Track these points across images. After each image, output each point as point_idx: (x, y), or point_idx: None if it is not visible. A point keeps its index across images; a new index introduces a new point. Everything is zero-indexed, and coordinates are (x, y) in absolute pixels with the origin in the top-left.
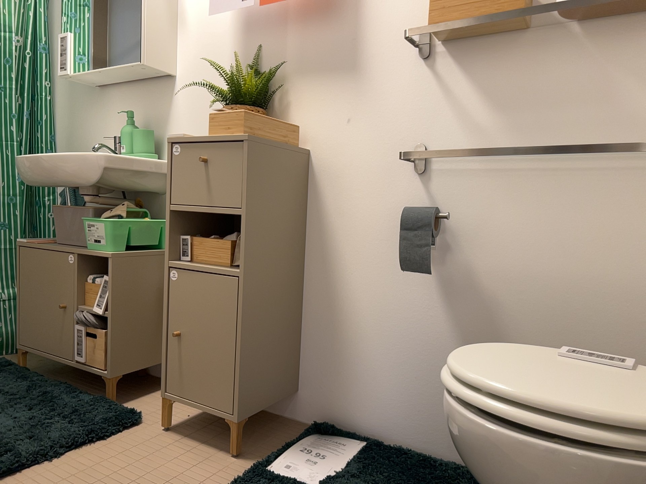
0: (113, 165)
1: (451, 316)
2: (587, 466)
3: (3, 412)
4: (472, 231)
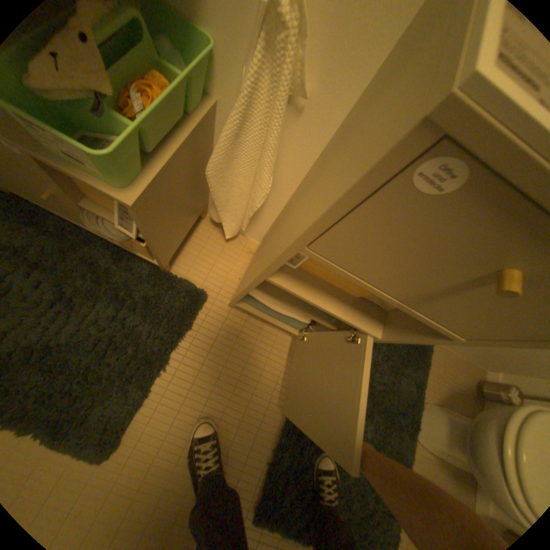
0: None
1: None
2: None
3: (72, 312)
4: None
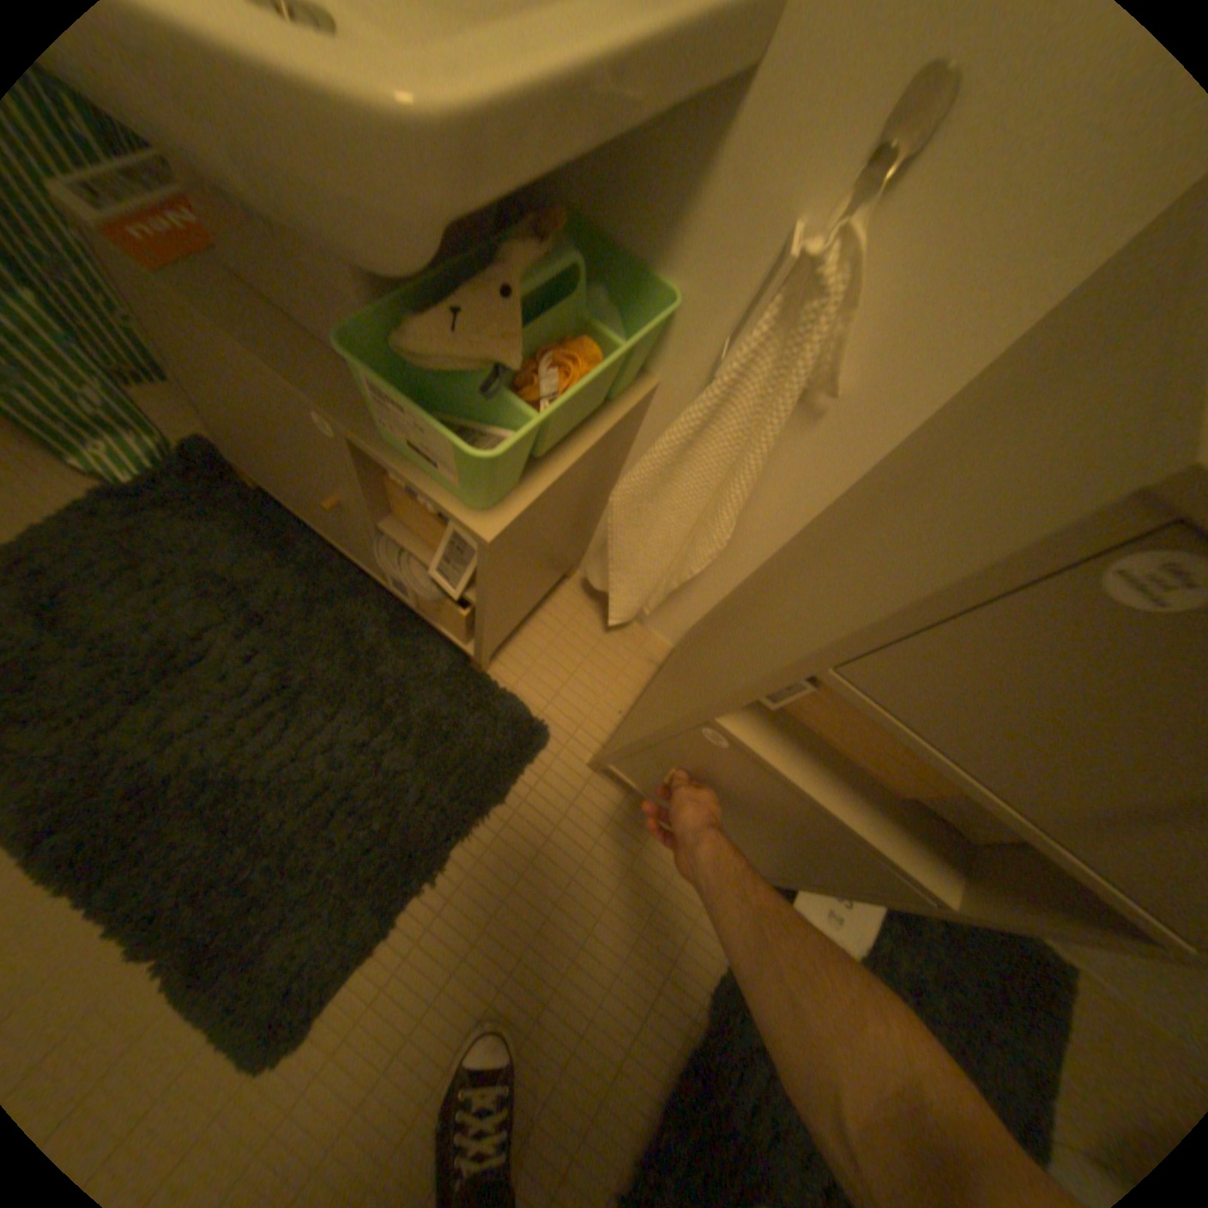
0: (503, 165)
1: None
2: None
3: (295, 721)
4: None
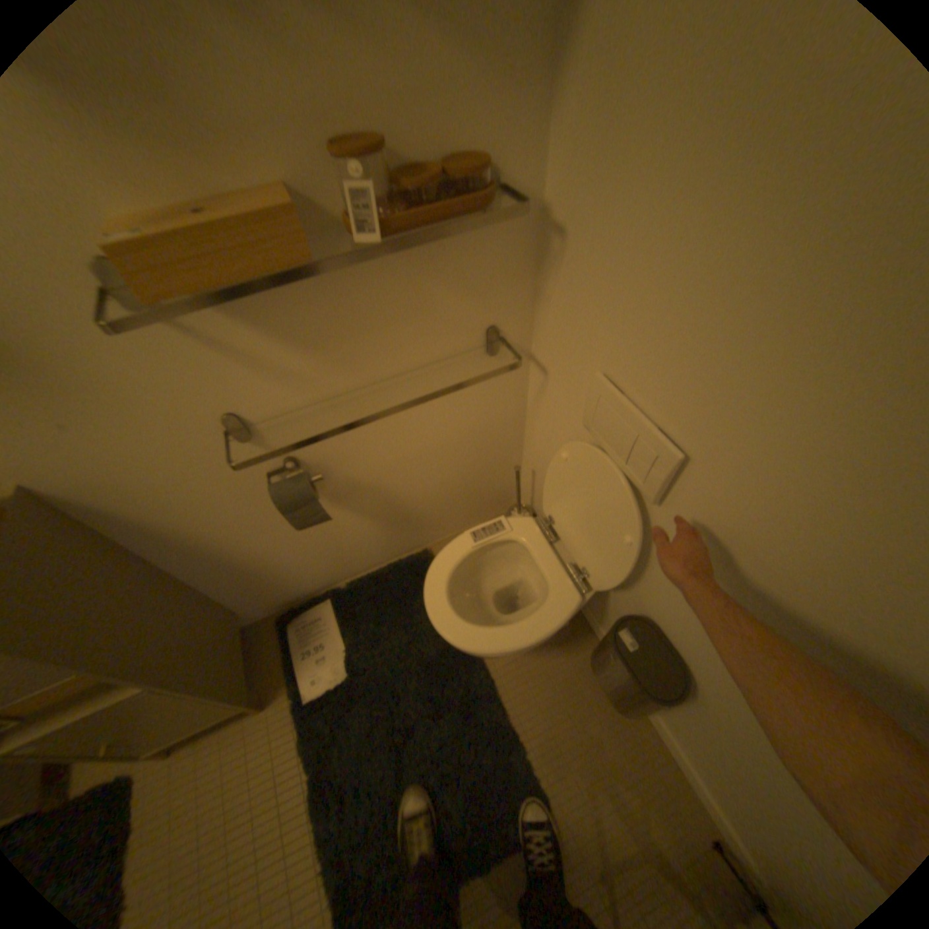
0: None
1: (348, 510)
2: (544, 638)
3: None
4: (336, 456)
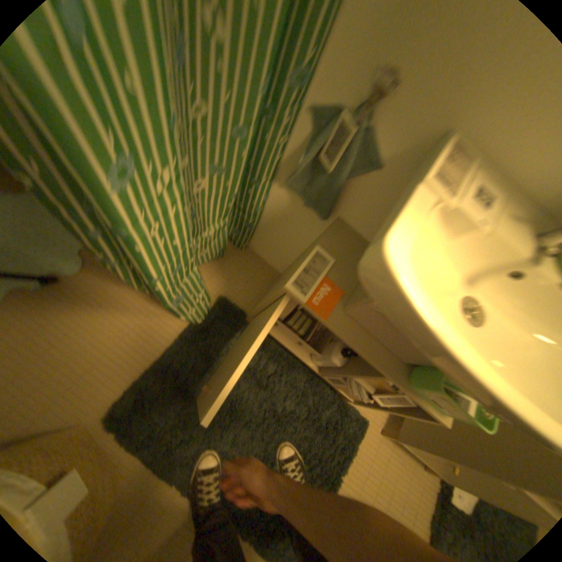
0: None
1: None
2: None
3: (284, 431)
4: None
